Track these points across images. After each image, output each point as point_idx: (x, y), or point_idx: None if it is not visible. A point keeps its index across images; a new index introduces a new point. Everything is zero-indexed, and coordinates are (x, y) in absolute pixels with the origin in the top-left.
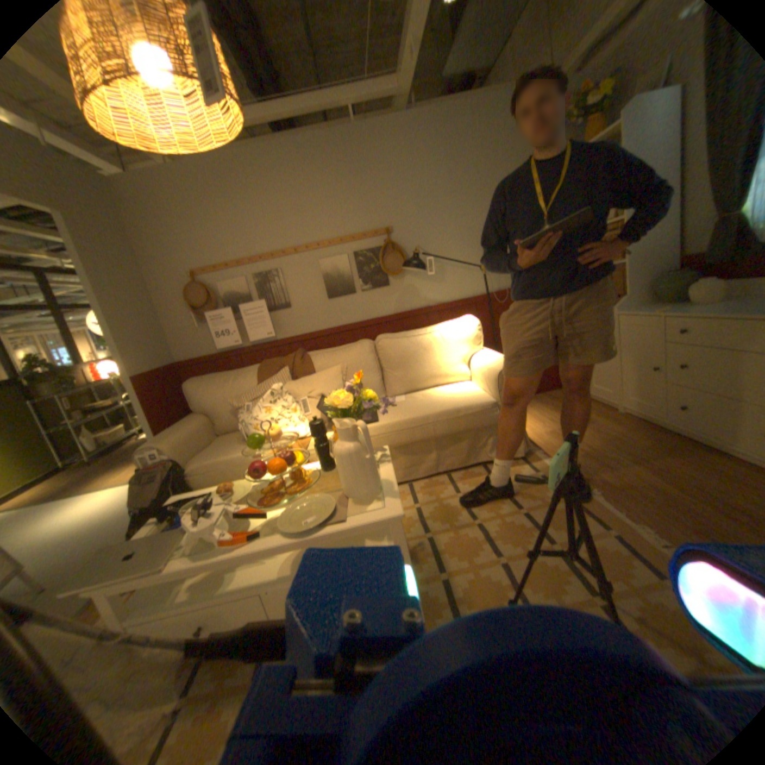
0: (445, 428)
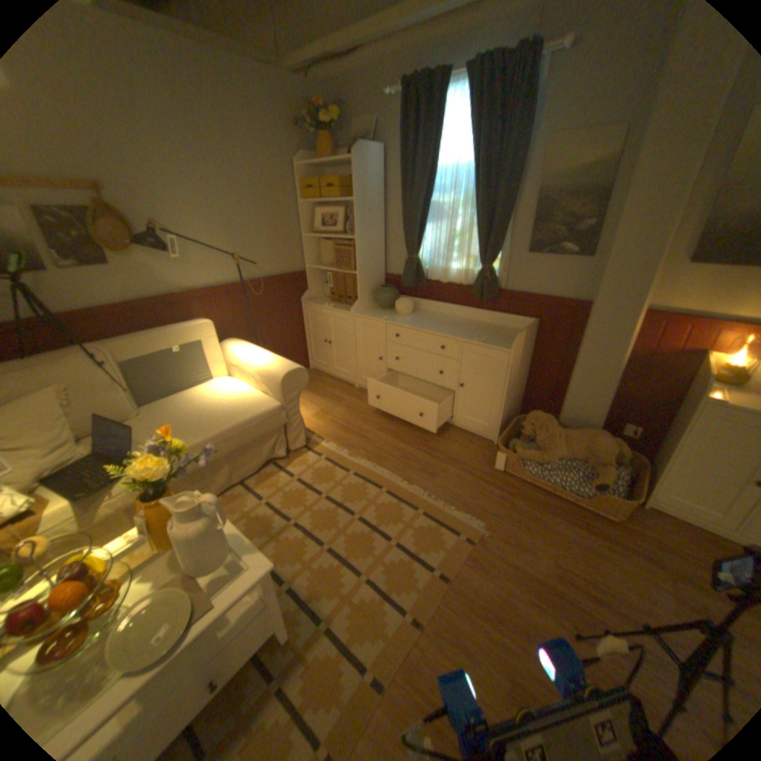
0: (238, 443)
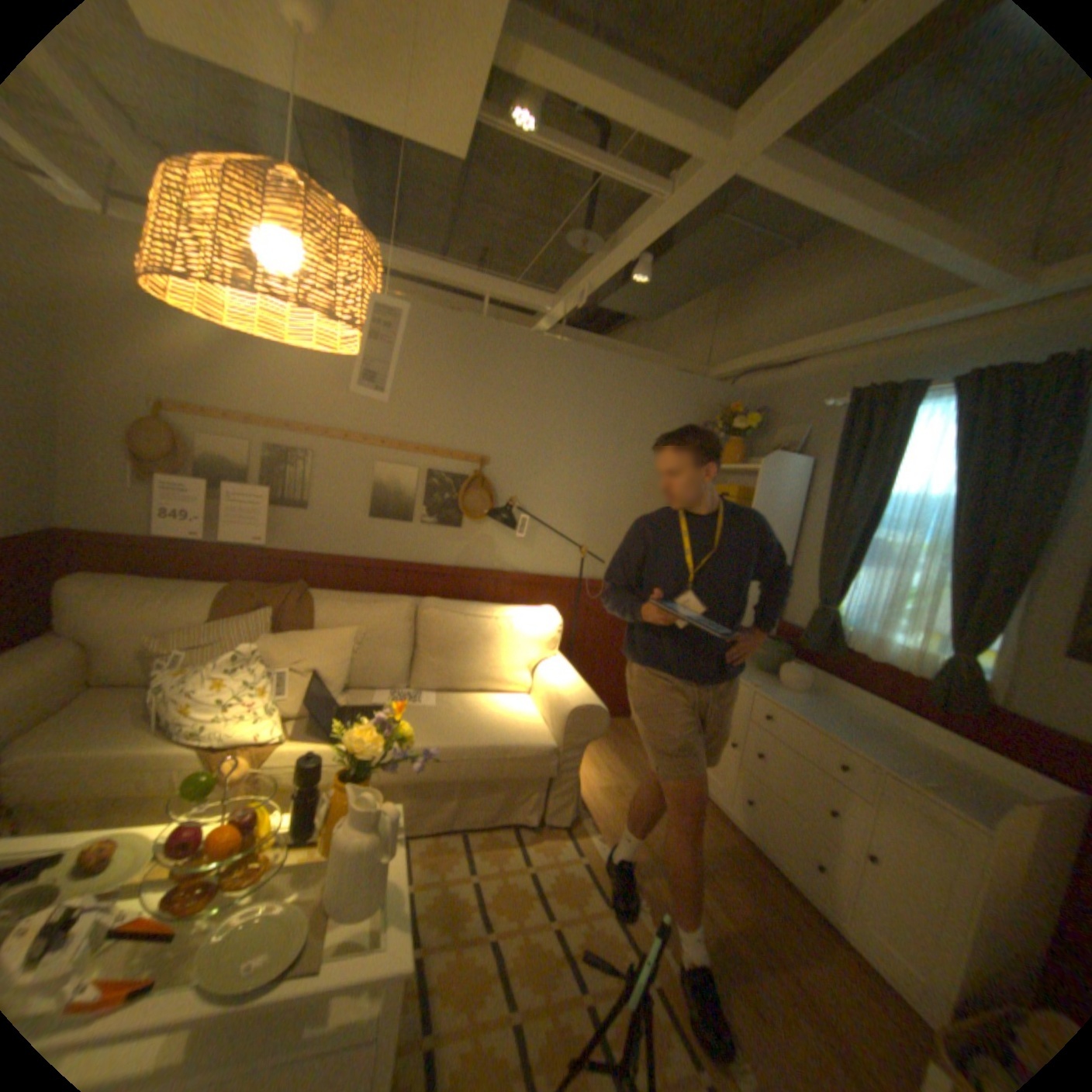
0: (482, 775)
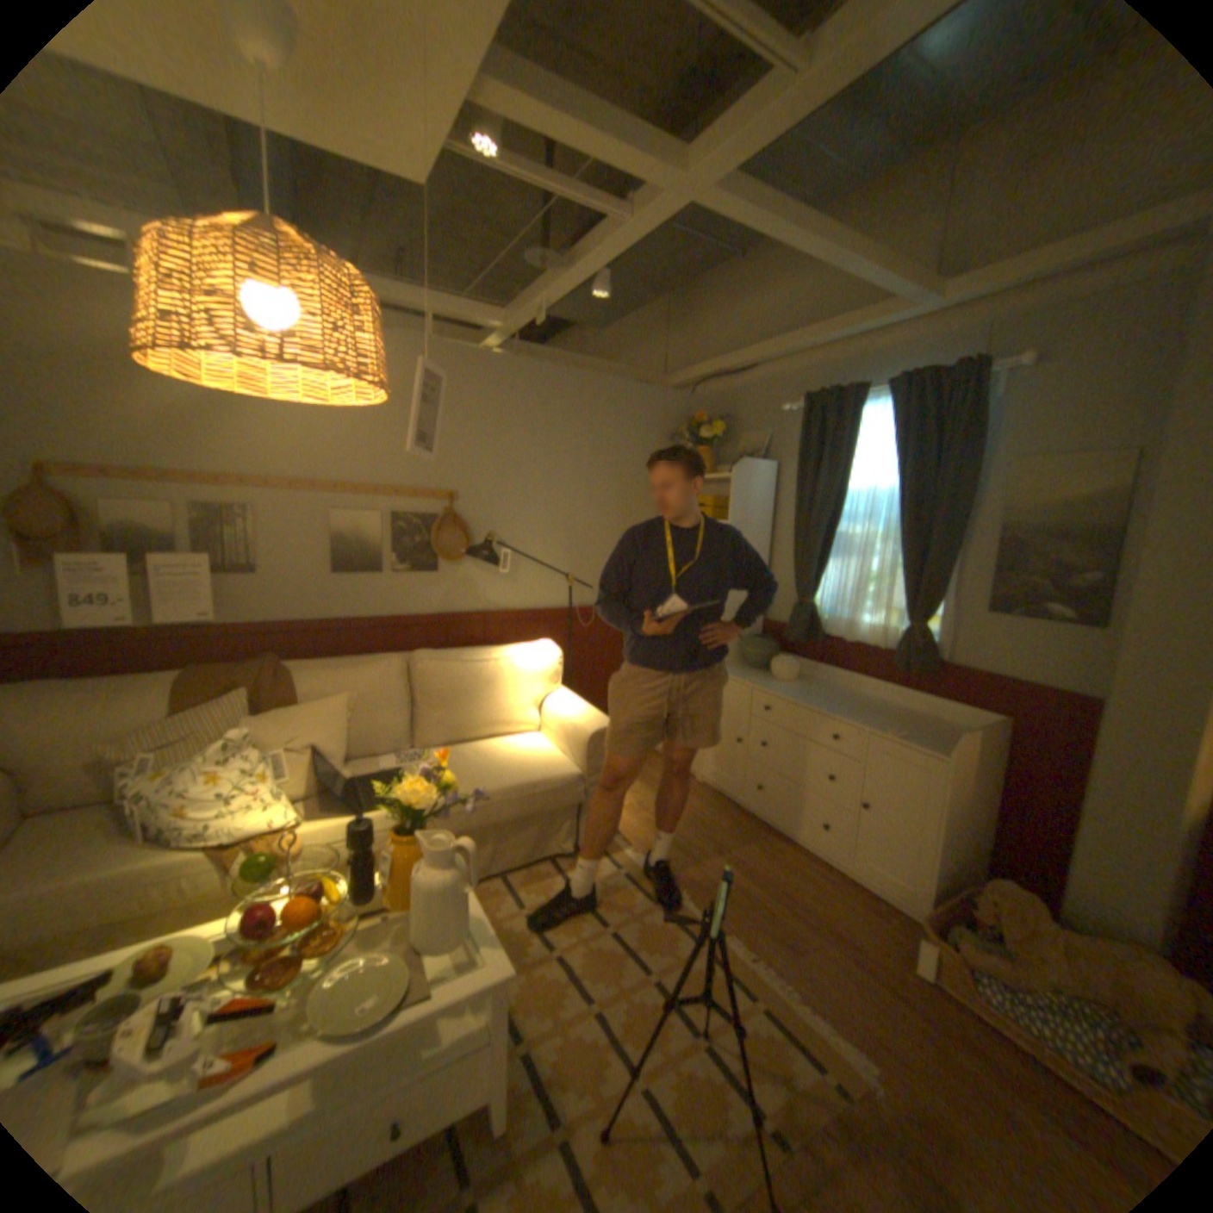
0: (514, 813)
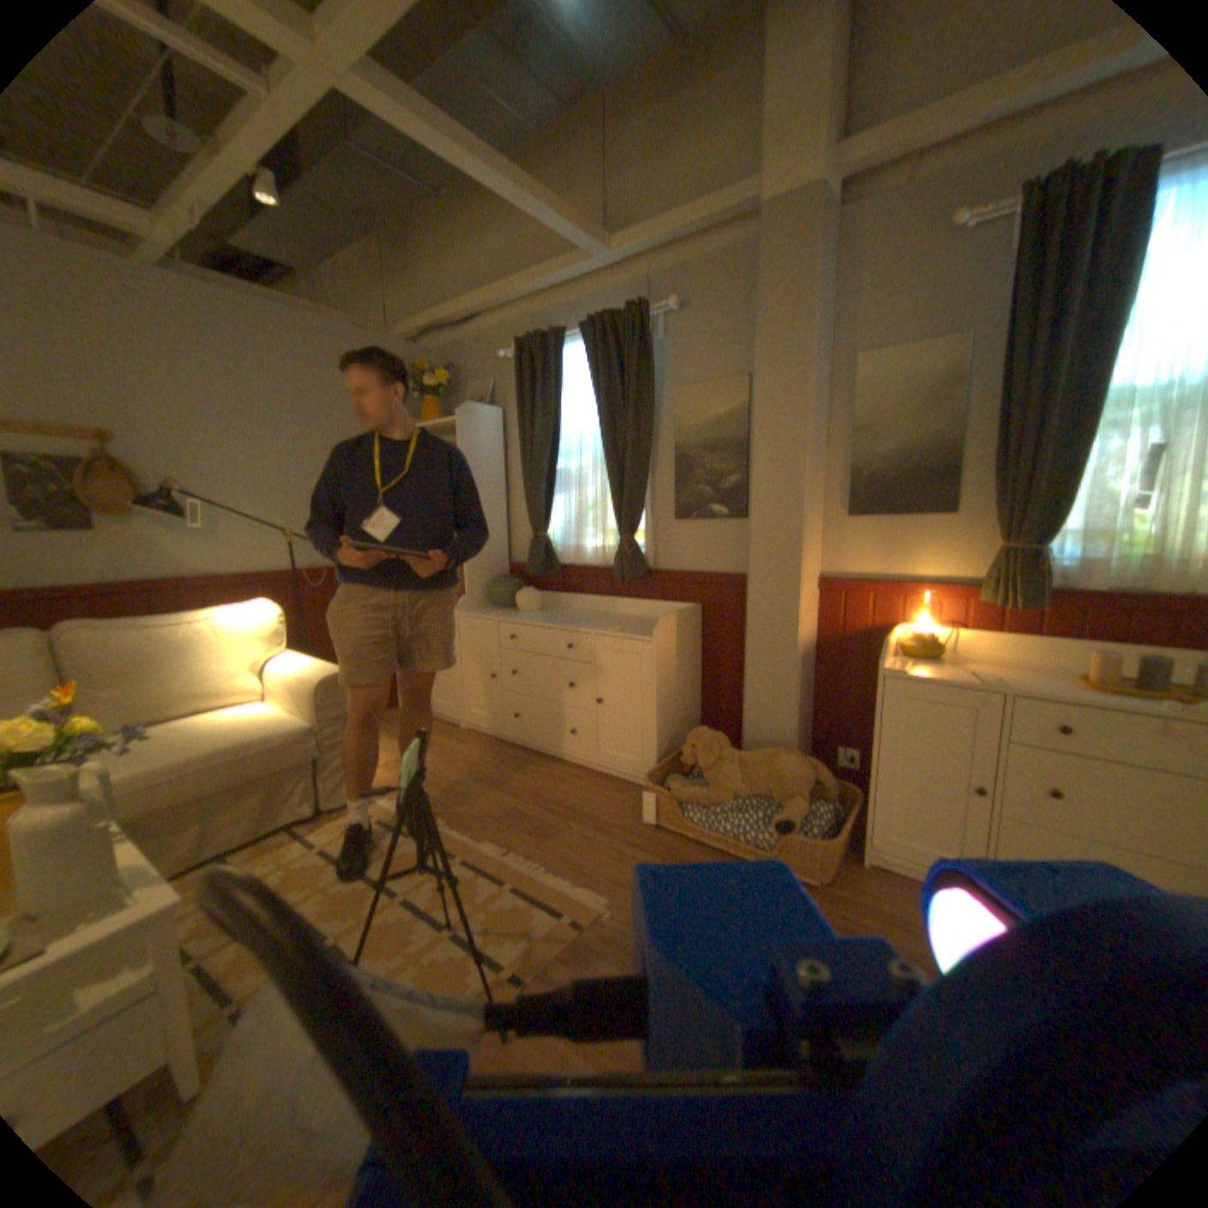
0: (221, 780)
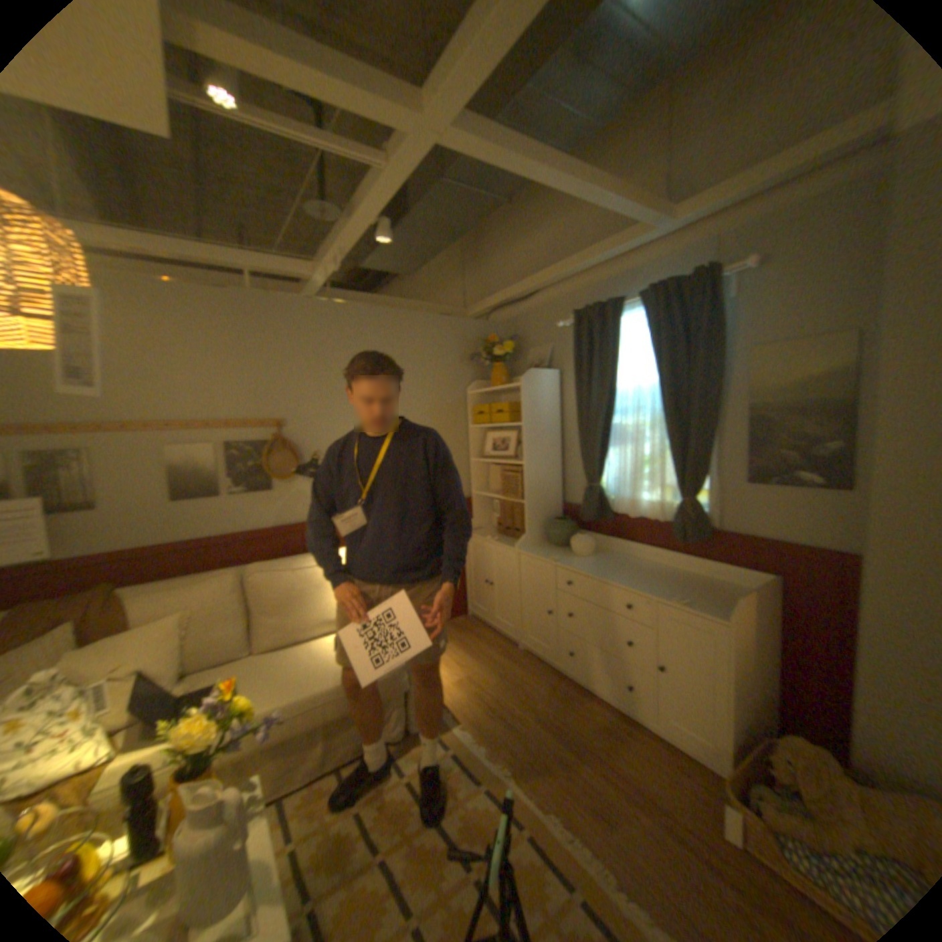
0: (340, 712)
